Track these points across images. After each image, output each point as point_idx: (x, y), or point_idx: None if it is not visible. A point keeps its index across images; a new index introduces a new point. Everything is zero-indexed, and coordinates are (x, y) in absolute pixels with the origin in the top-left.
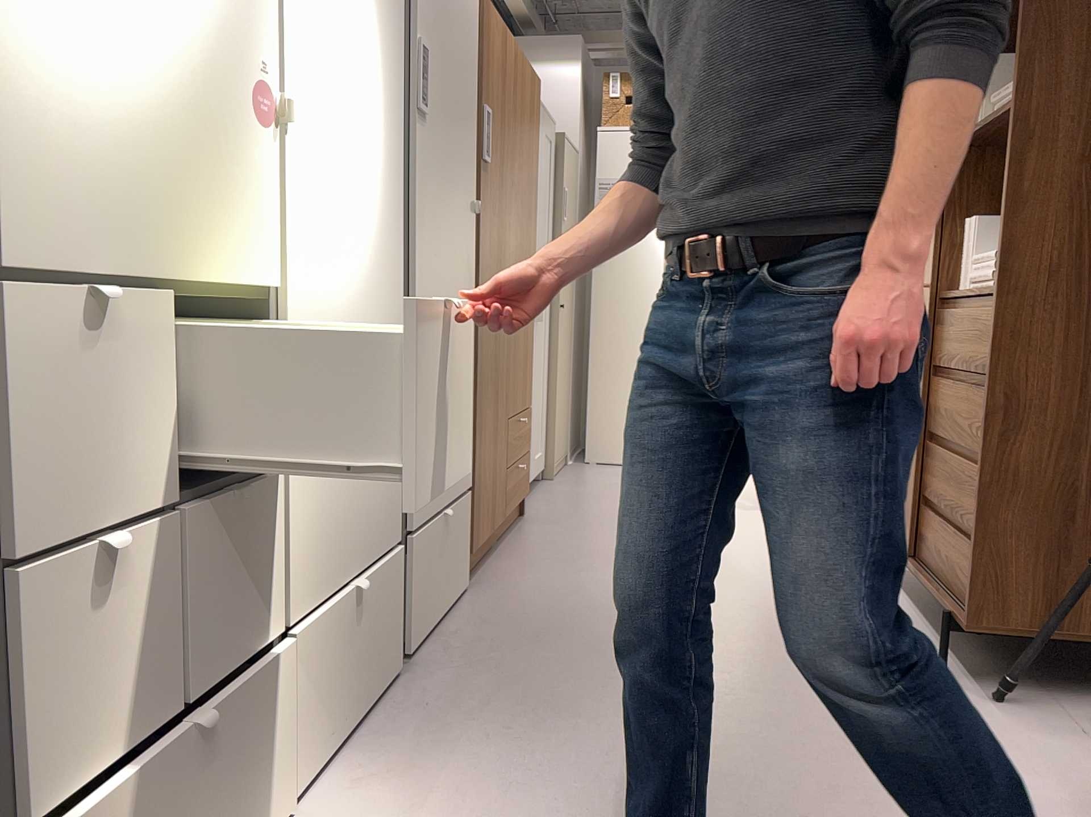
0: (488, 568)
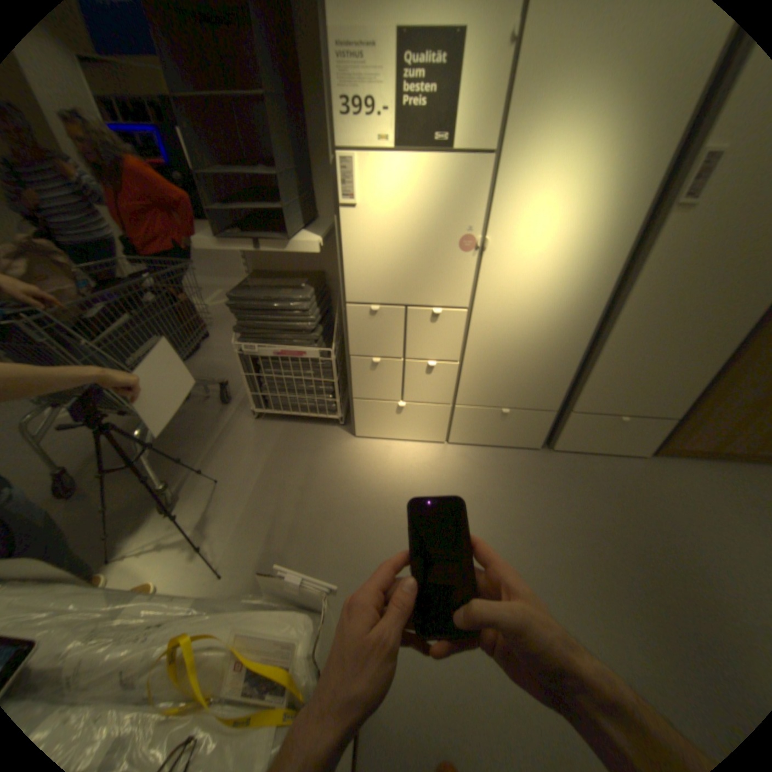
0: (698, 464)
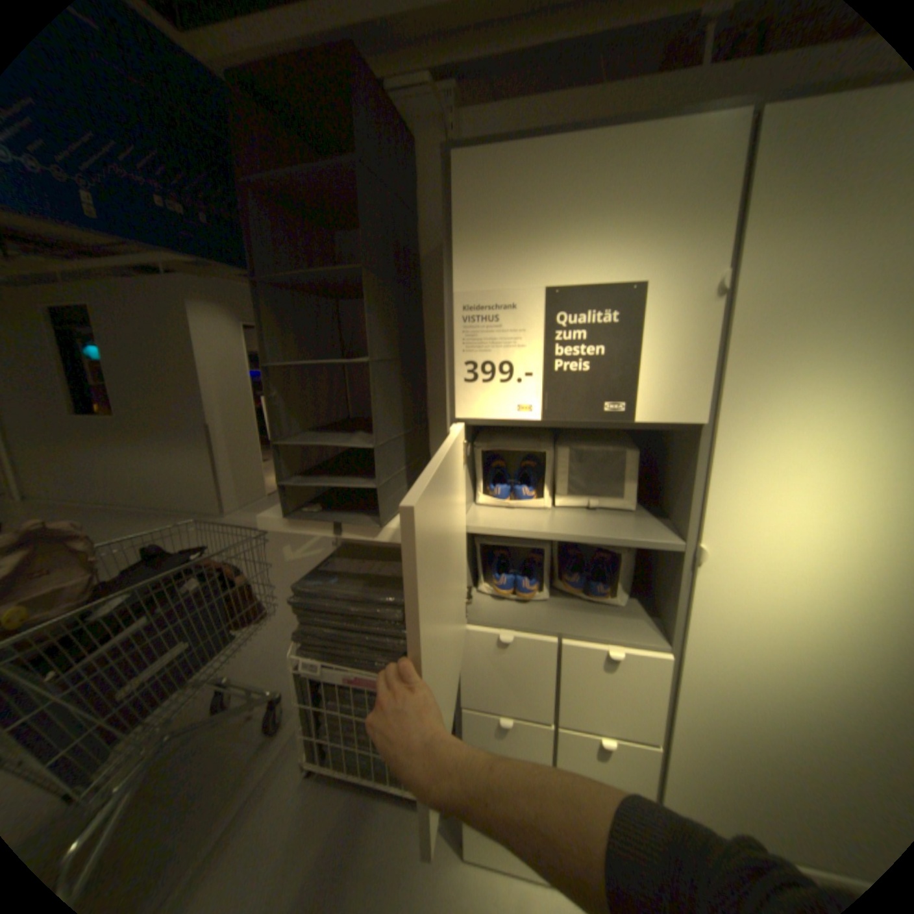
0: None
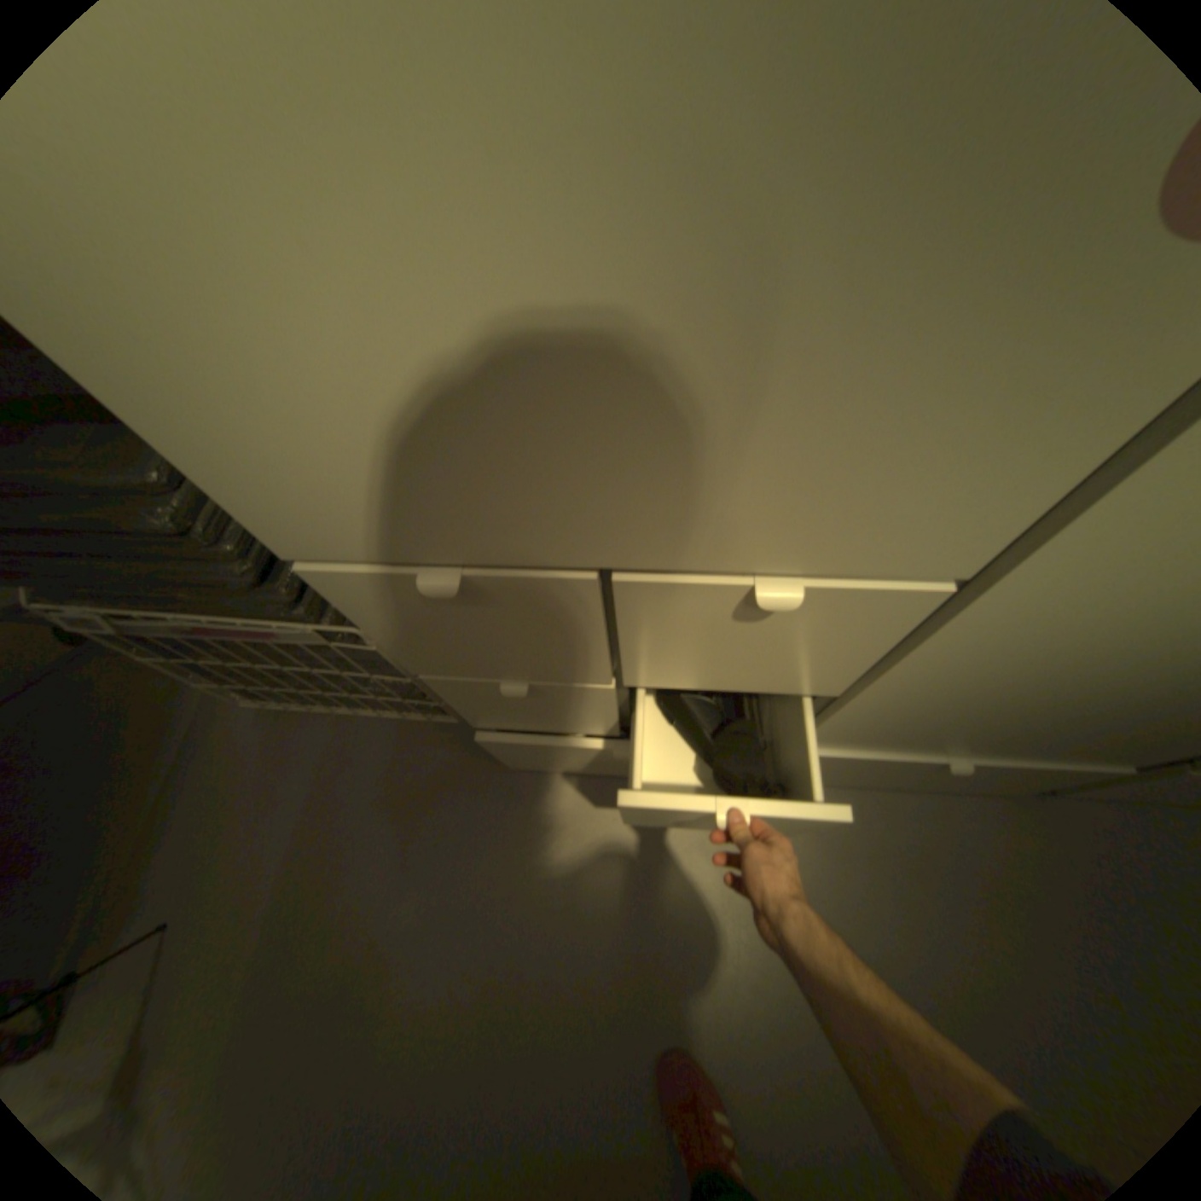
0: None
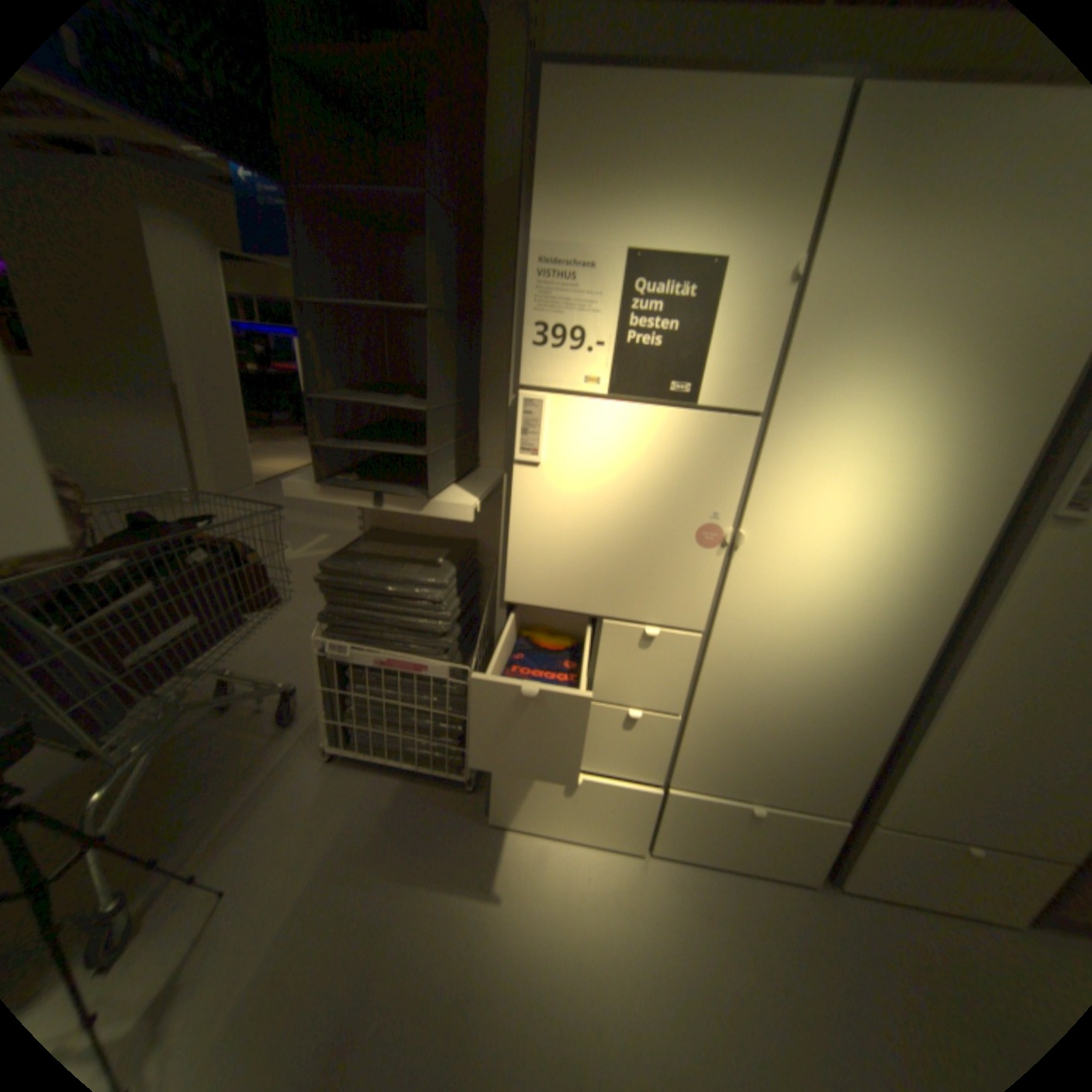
0: None
